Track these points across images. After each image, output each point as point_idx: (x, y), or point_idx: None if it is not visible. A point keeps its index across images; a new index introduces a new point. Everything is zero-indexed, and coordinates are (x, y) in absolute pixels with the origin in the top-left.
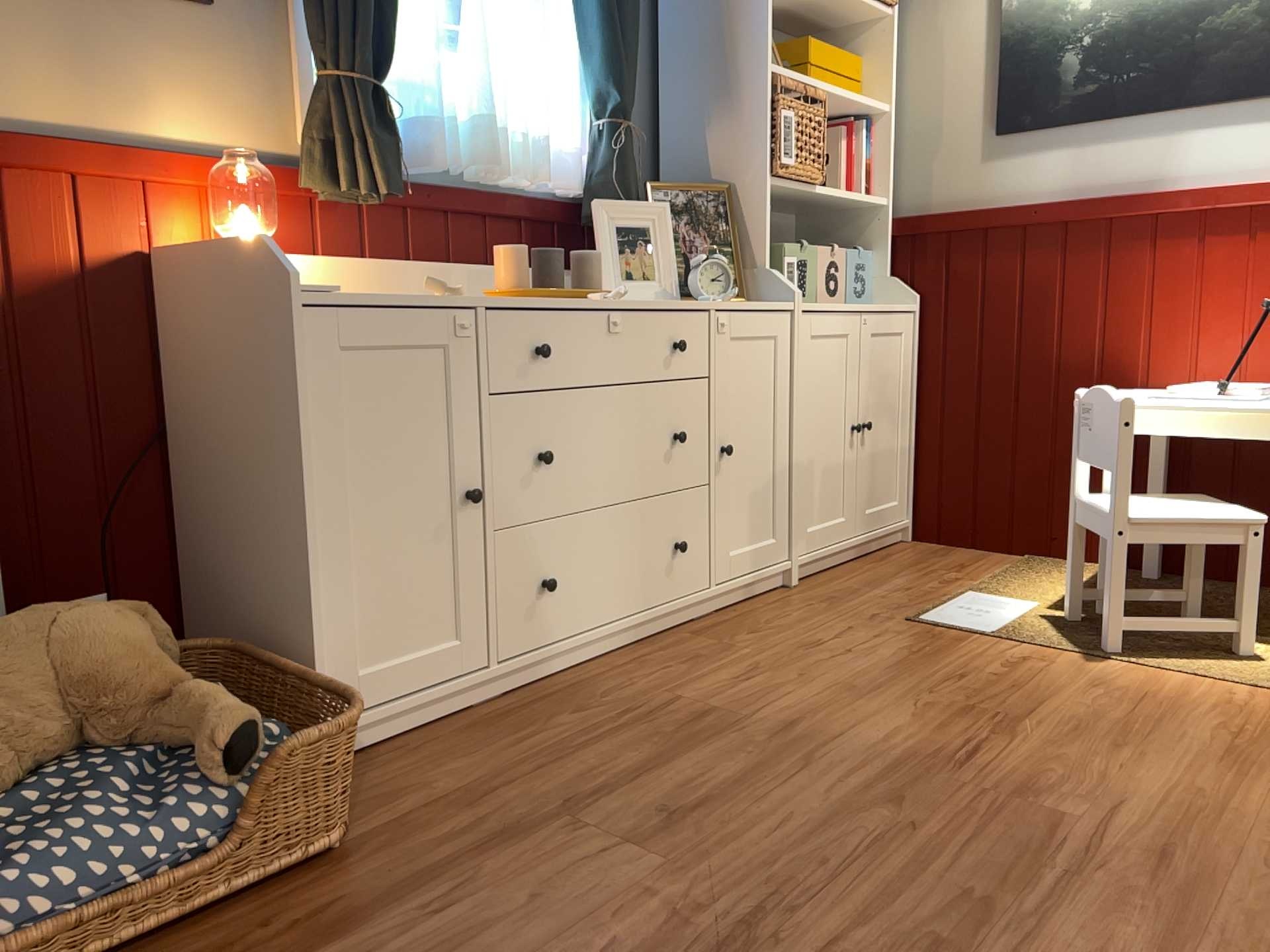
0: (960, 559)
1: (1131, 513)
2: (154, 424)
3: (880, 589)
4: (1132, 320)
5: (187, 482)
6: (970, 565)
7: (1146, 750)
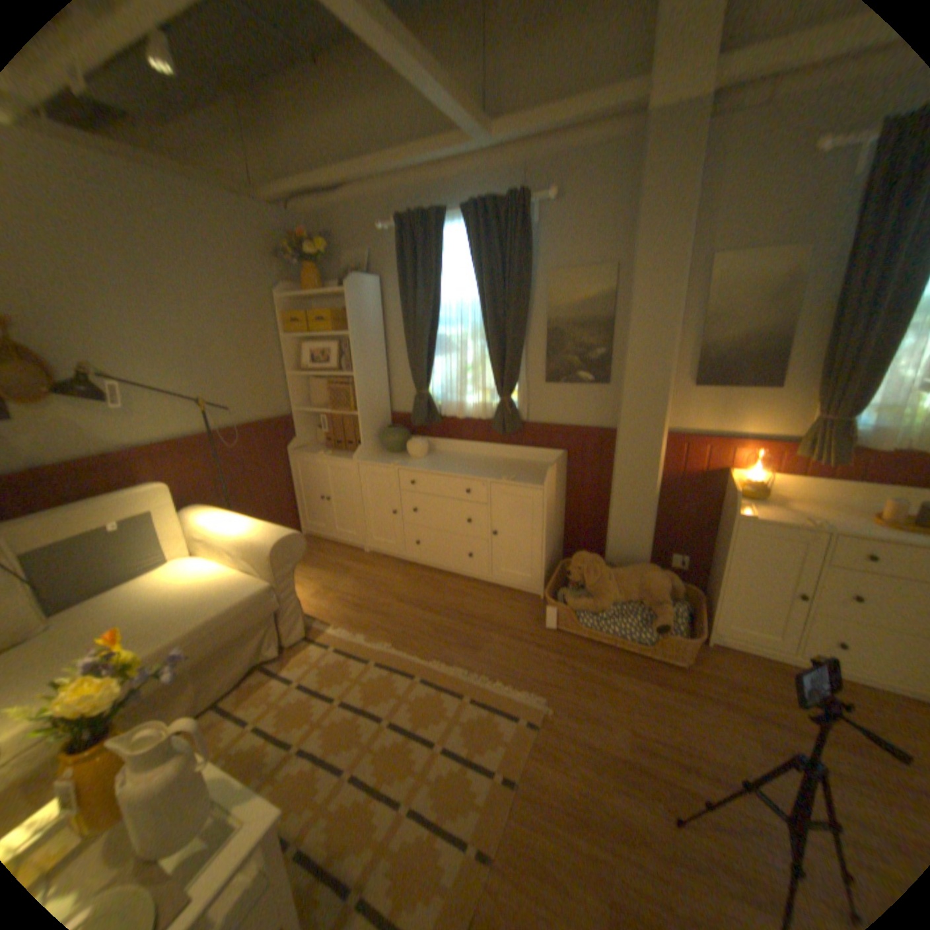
0: None
1: None
2: (717, 517)
3: None
4: None
5: (718, 539)
6: None
7: None
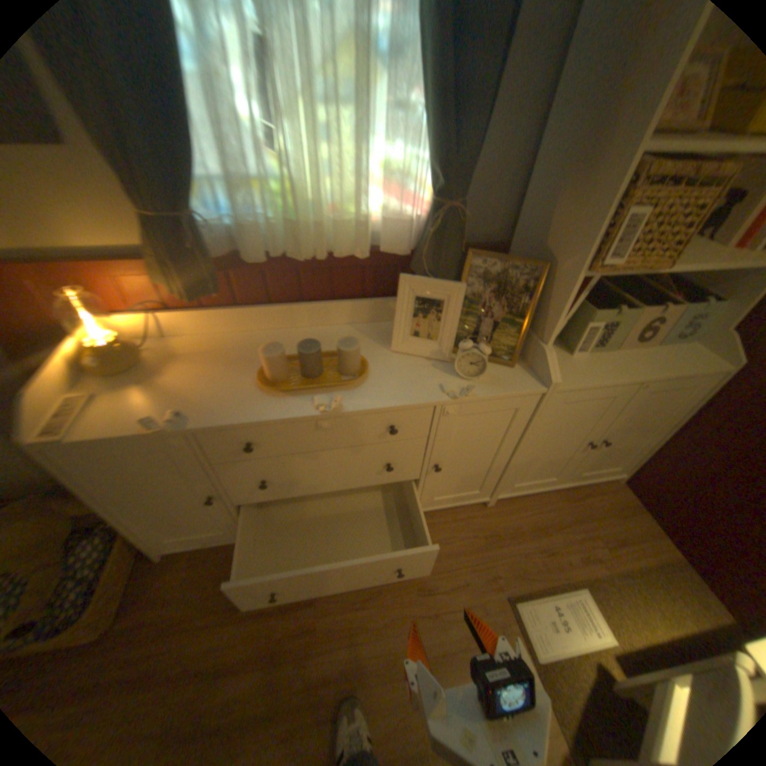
0: (631, 533)
1: None
2: None
3: (534, 544)
4: None
5: None
6: (630, 547)
7: None
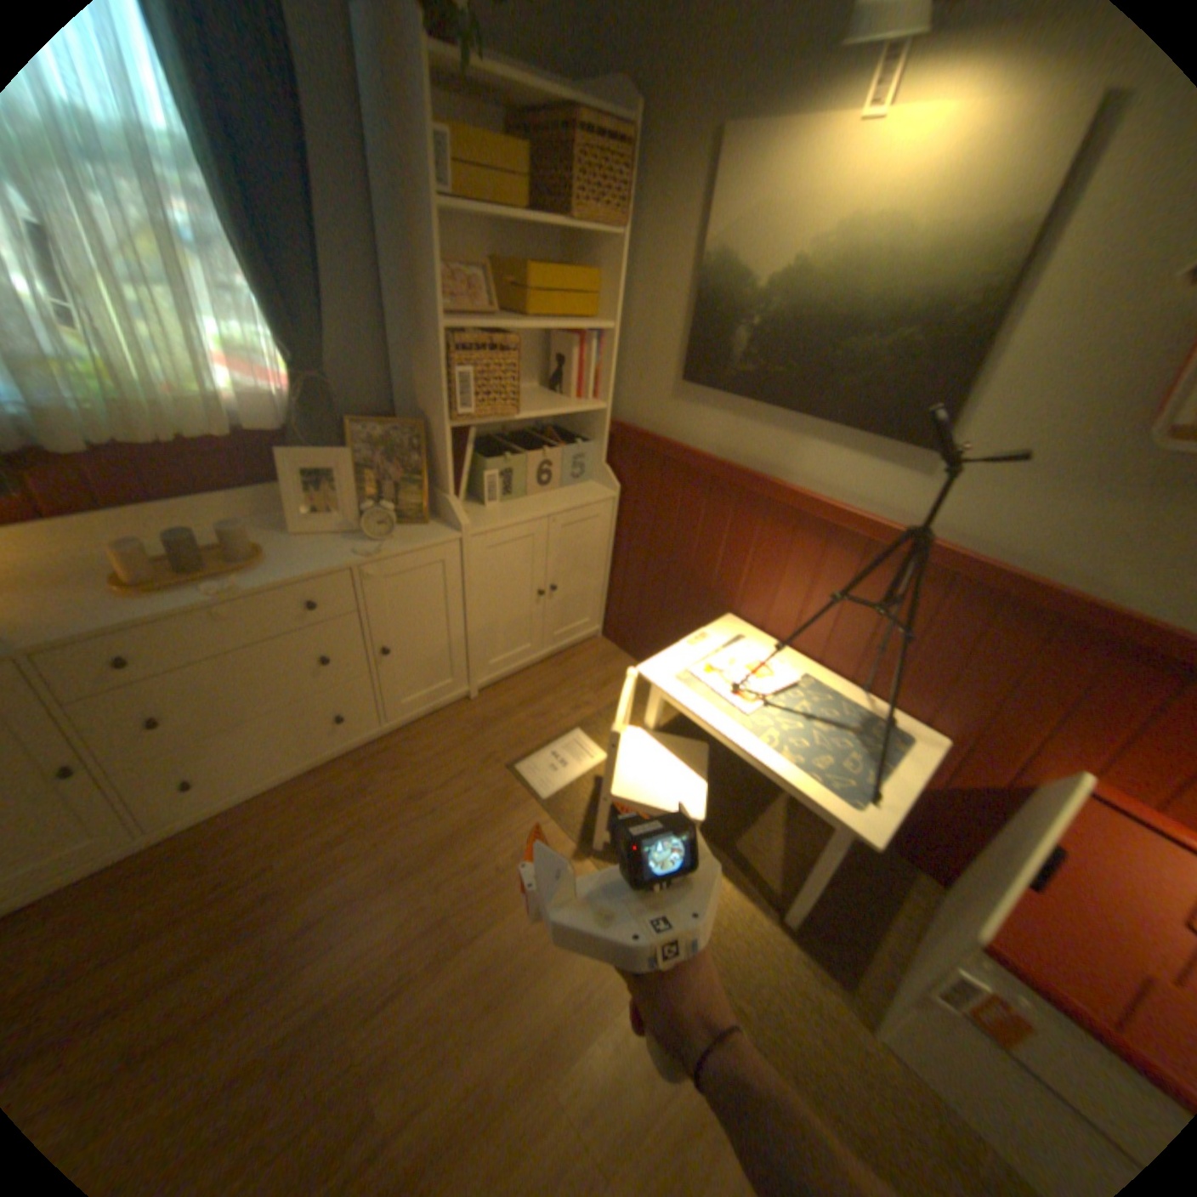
0: (610, 673)
1: (618, 785)
2: None
3: (523, 713)
4: (738, 567)
5: None
6: (610, 684)
7: (503, 1018)
